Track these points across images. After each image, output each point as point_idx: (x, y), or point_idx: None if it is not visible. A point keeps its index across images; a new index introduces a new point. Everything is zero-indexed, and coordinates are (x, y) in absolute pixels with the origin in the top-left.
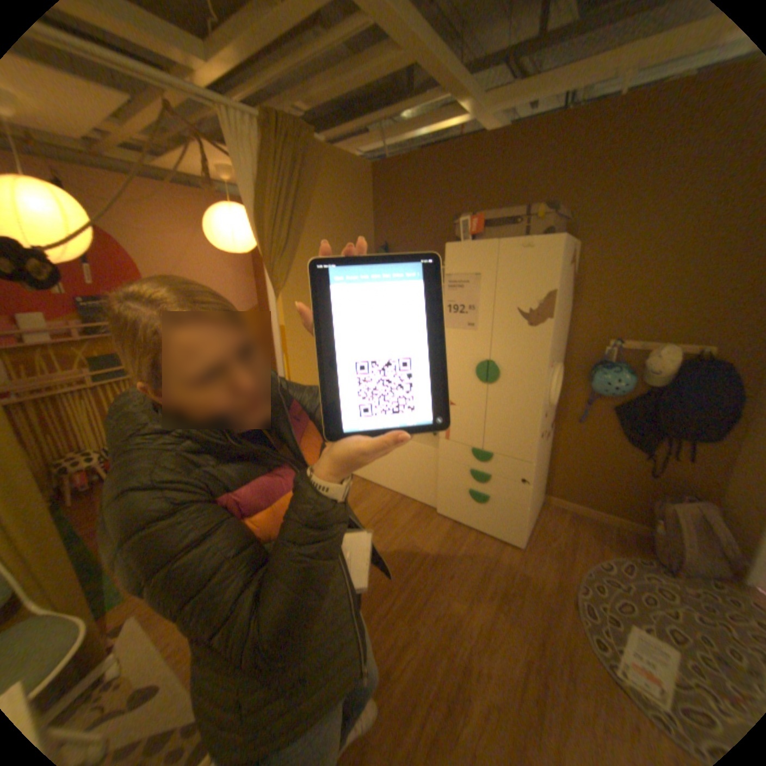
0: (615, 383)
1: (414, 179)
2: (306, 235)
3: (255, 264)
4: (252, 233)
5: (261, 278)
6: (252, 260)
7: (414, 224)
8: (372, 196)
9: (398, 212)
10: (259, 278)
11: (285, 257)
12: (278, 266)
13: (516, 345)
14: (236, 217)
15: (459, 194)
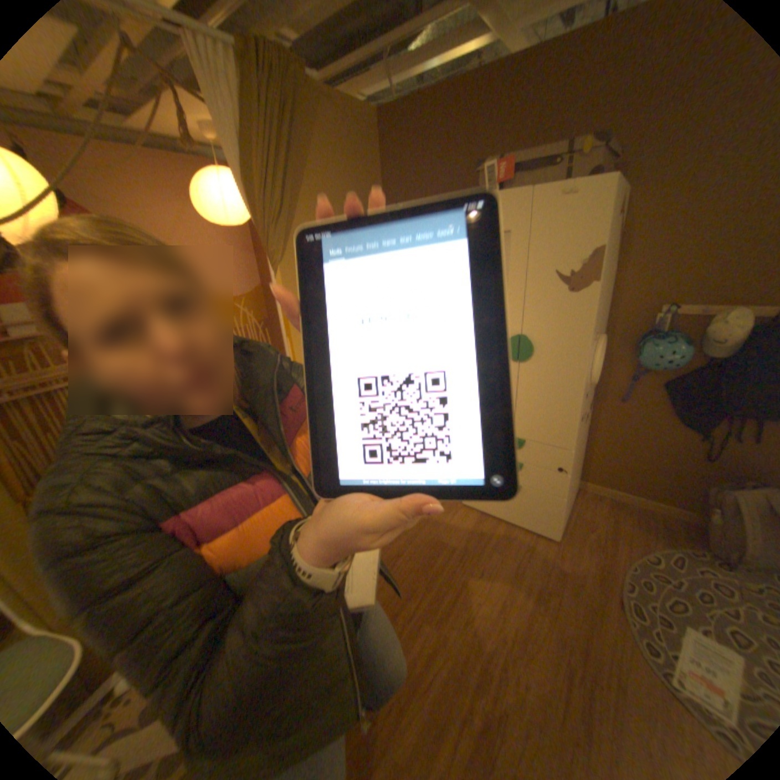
0: (668, 355)
1: (427, 124)
2: (304, 197)
3: (254, 239)
4: (241, 198)
5: (261, 254)
6: (251, 234)
7: (428, 179)
8: (378, 148)
9: (409, 166)
10: (260, 254)
11: (280, 225)
12: (273, 235)
13: (553, 315)
14: (225, 183)
15: (480, 138)
